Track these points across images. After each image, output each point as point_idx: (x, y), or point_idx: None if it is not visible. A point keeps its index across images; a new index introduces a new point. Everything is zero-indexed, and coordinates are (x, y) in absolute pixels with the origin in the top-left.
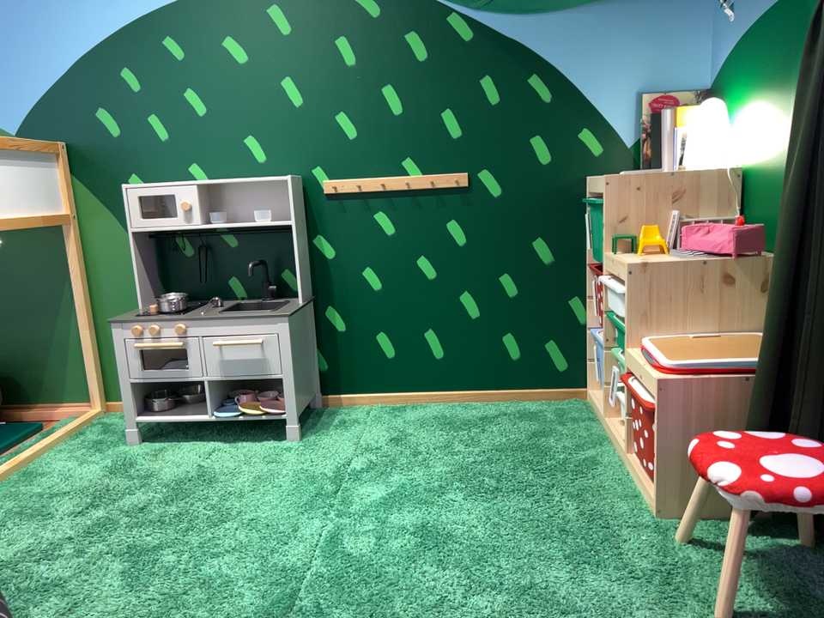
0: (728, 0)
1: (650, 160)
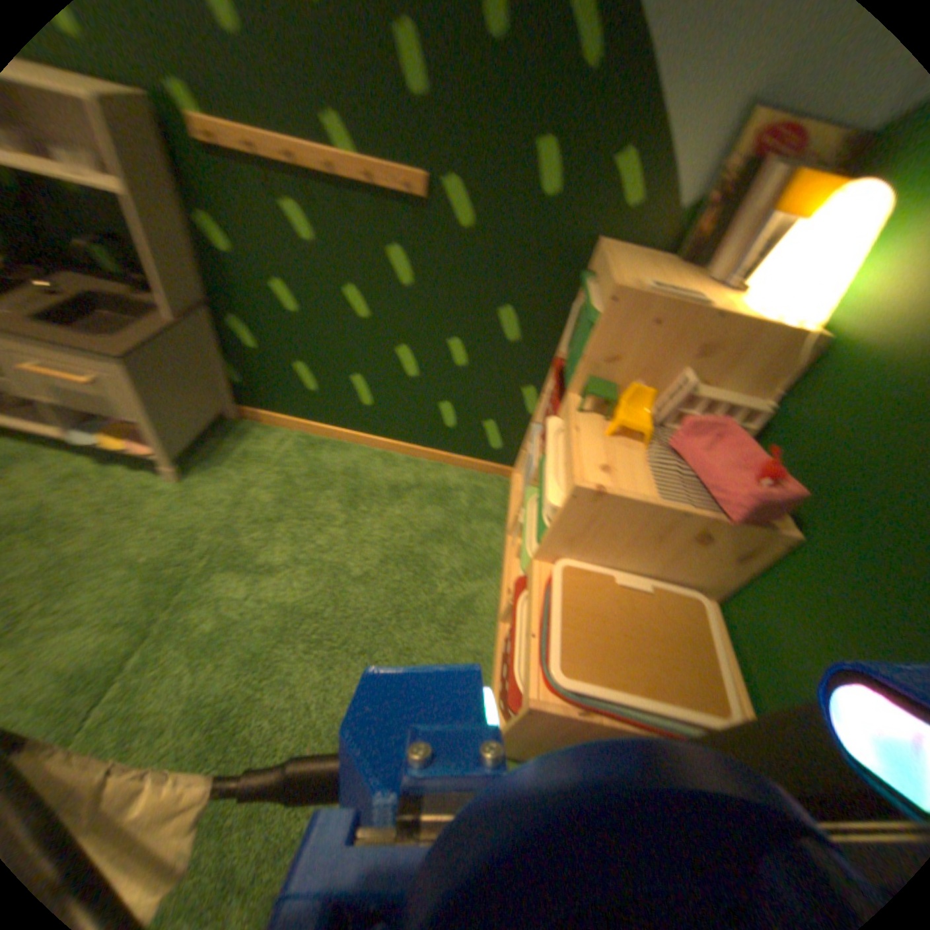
0: None
1: (705, 241)
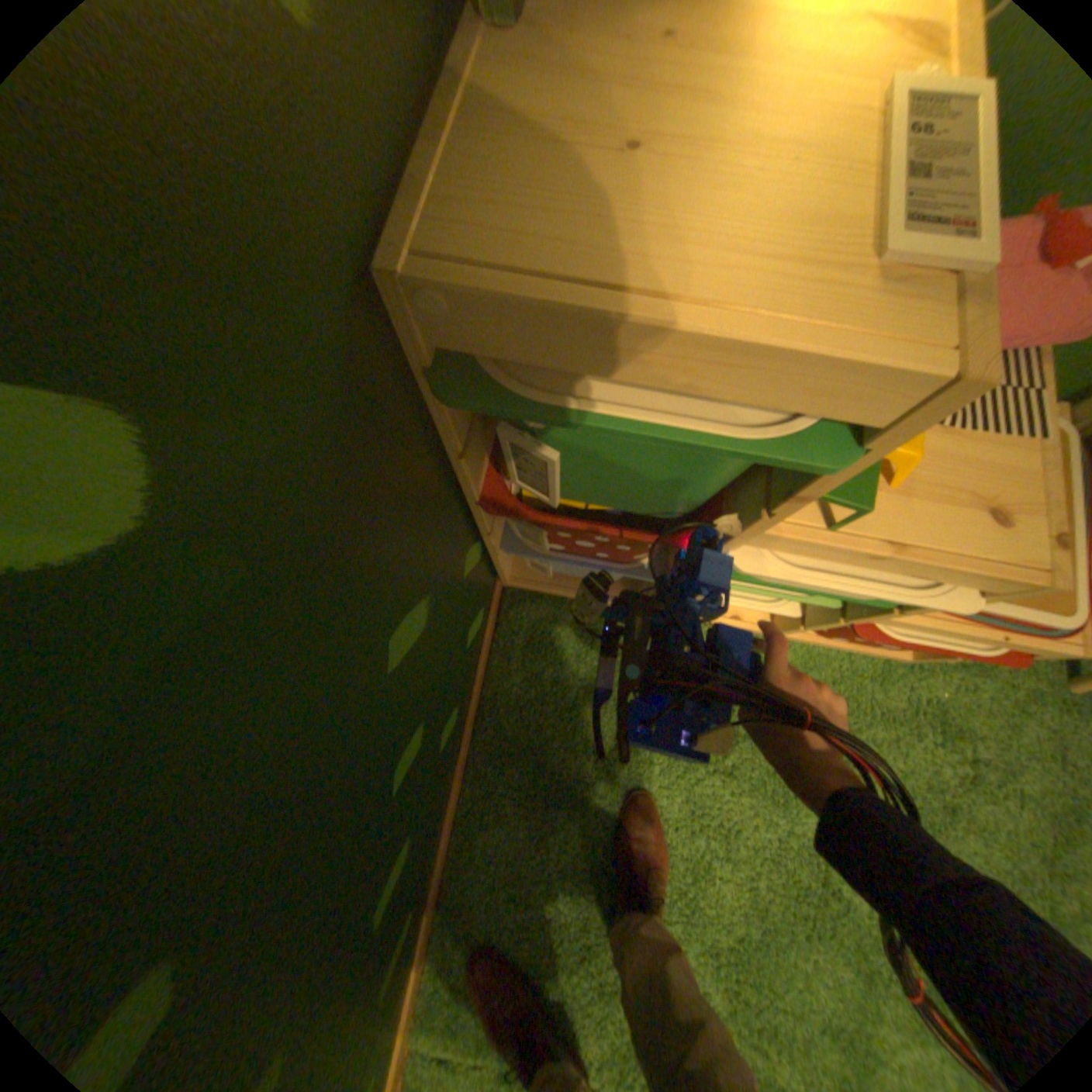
0: None
1: None
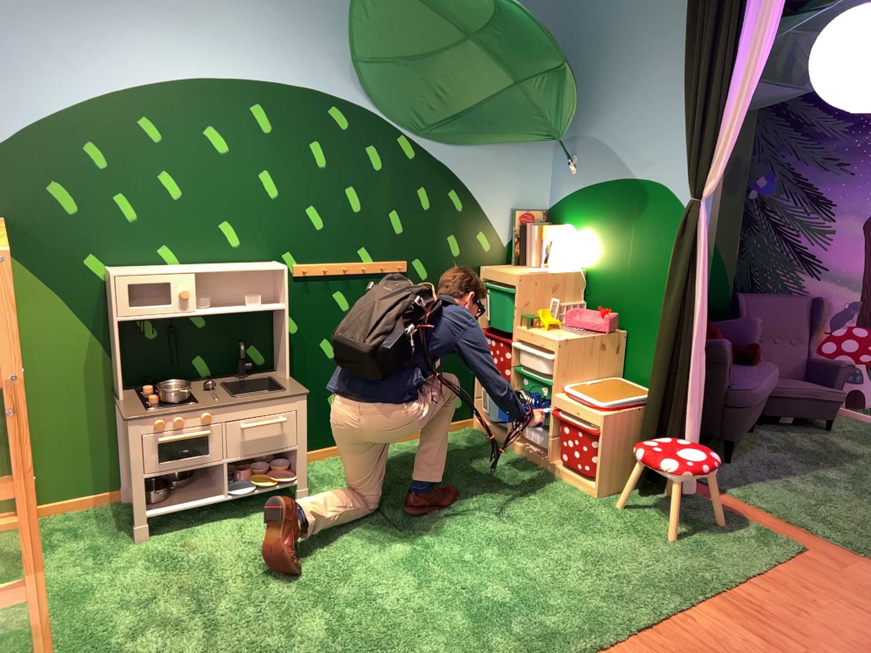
0: (569, 164)
1: (518, 257)
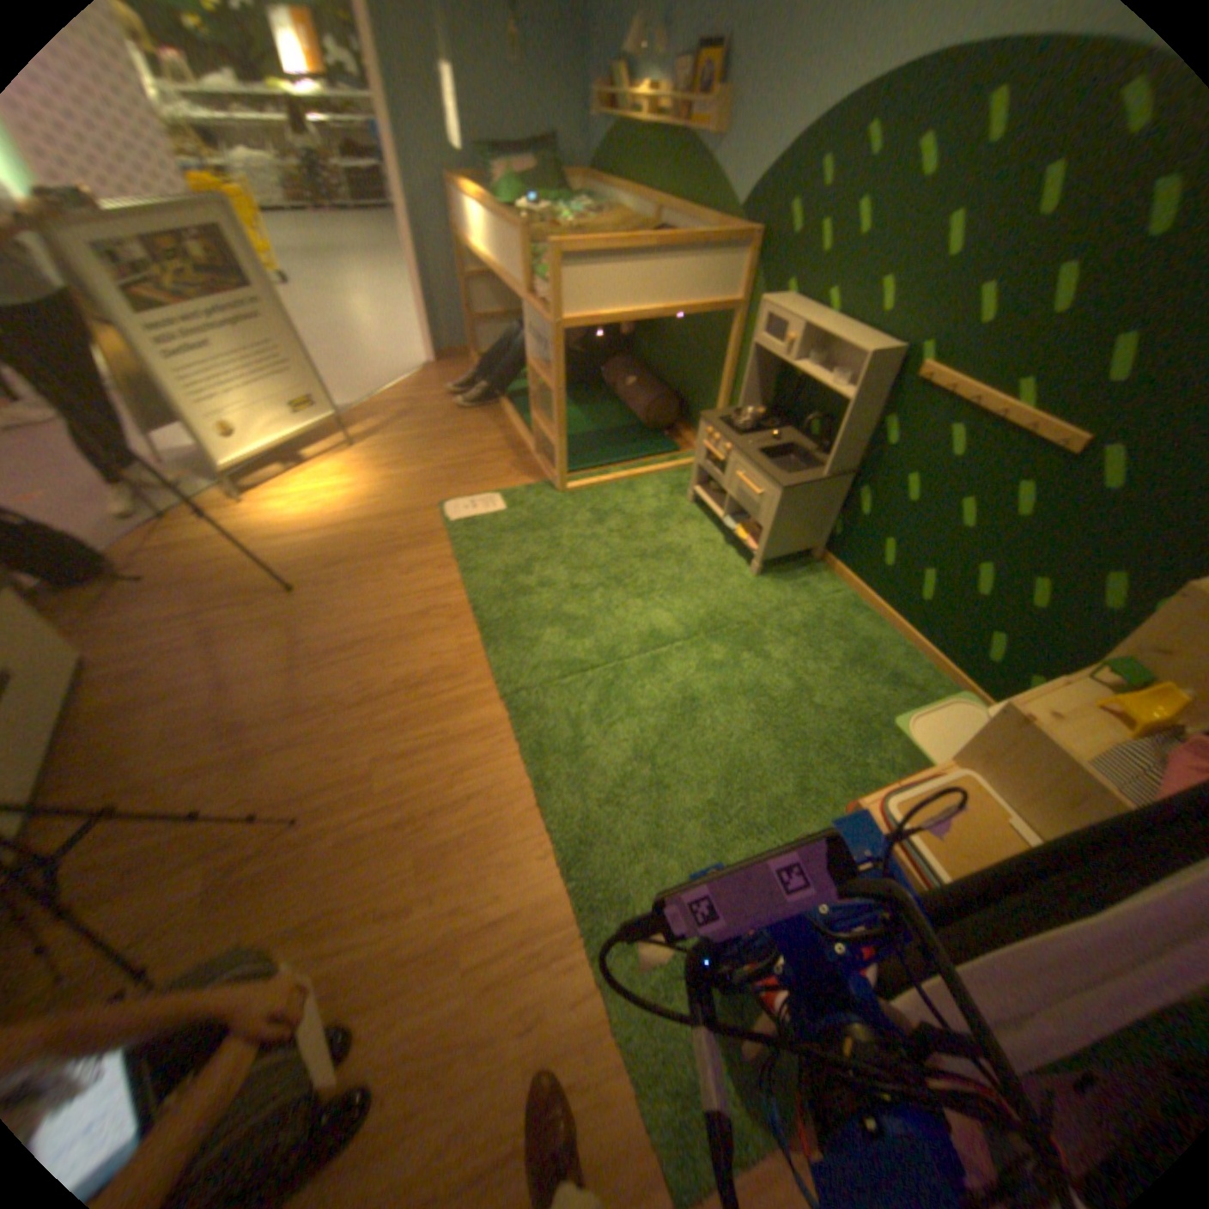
0: None
1: None
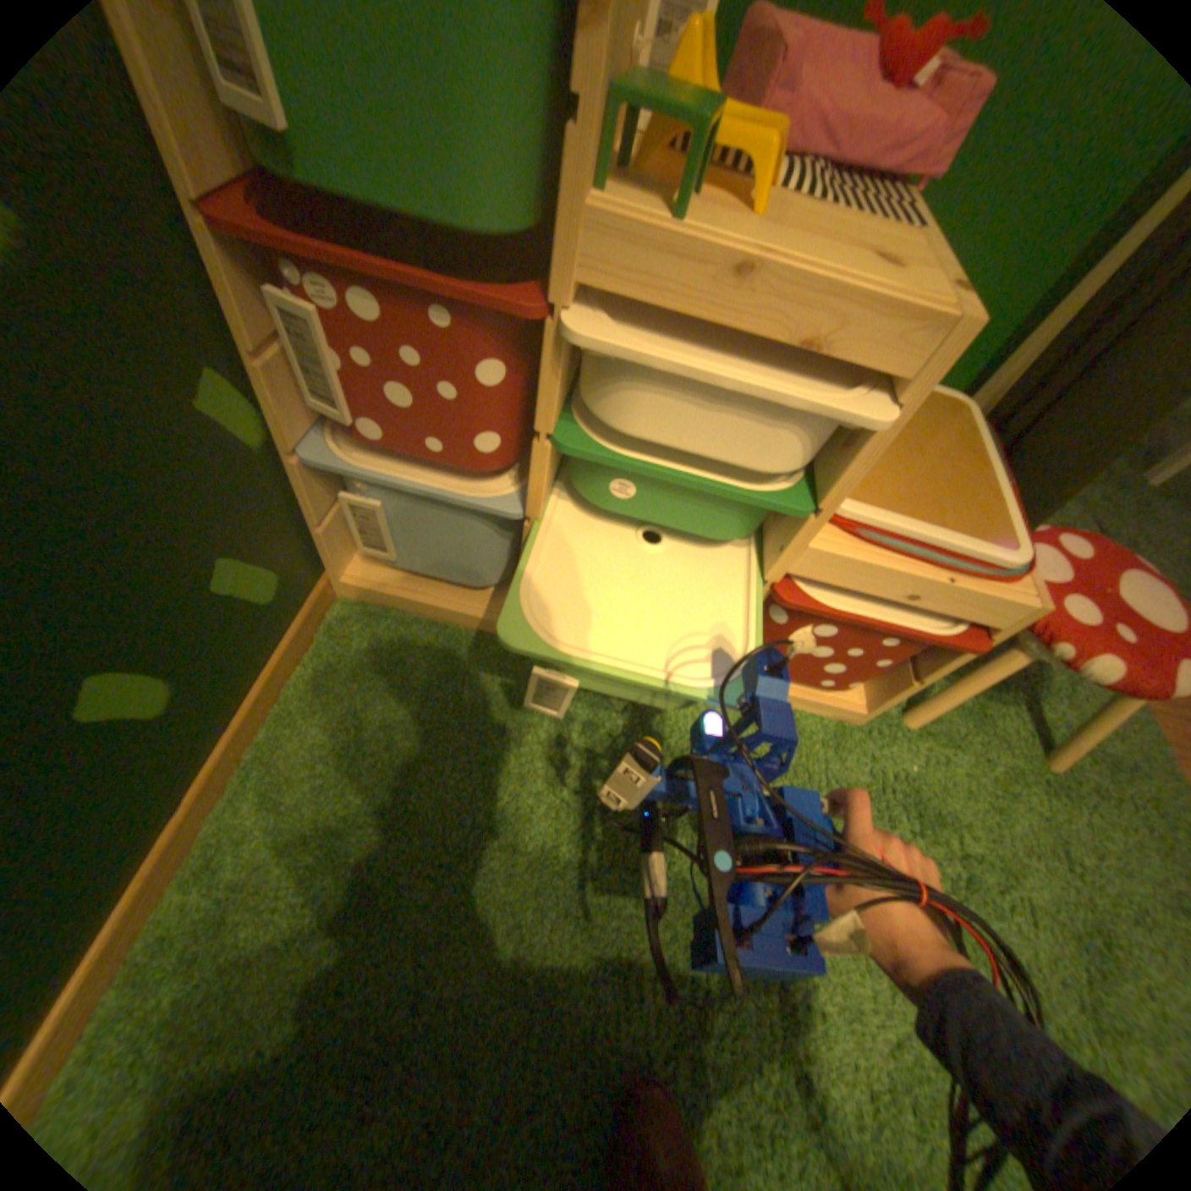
0: None
1: None
